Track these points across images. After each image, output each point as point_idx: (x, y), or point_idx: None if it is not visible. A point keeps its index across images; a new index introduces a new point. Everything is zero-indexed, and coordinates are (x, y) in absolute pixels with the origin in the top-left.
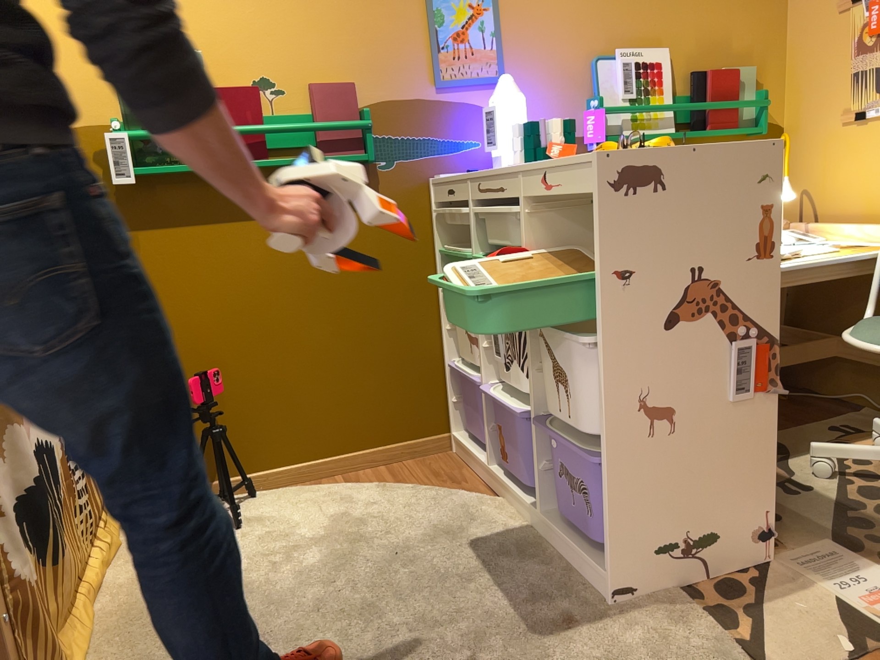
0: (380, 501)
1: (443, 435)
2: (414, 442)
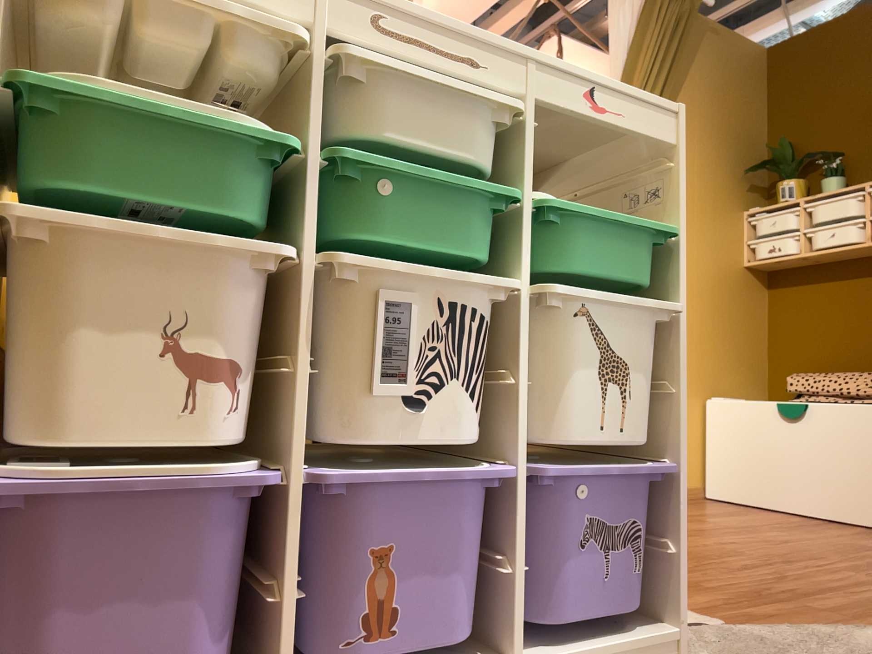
0: None
1: None
2: None
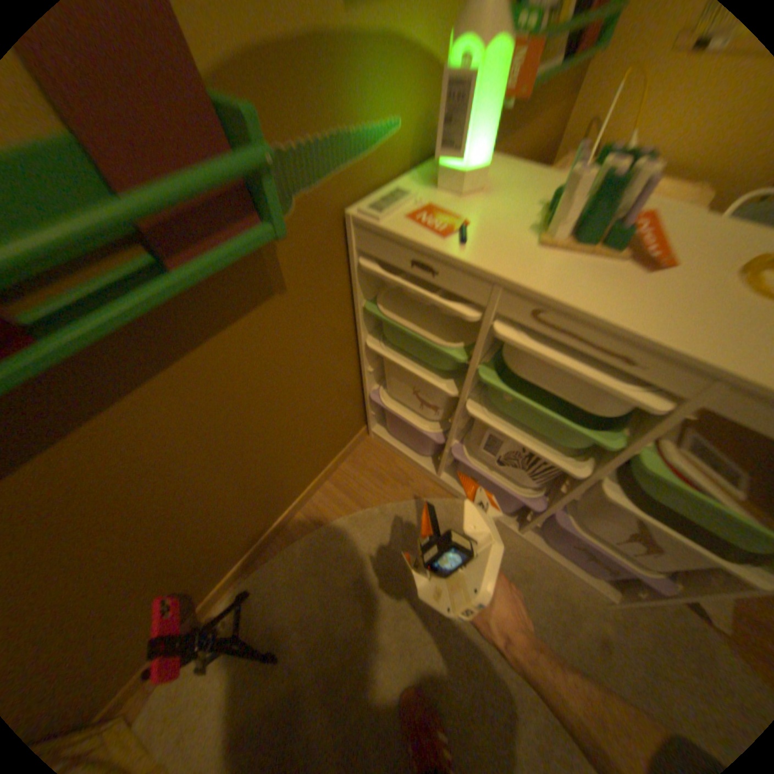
0: (371, 544)
1: (361, 431)
2: (344, 450)
